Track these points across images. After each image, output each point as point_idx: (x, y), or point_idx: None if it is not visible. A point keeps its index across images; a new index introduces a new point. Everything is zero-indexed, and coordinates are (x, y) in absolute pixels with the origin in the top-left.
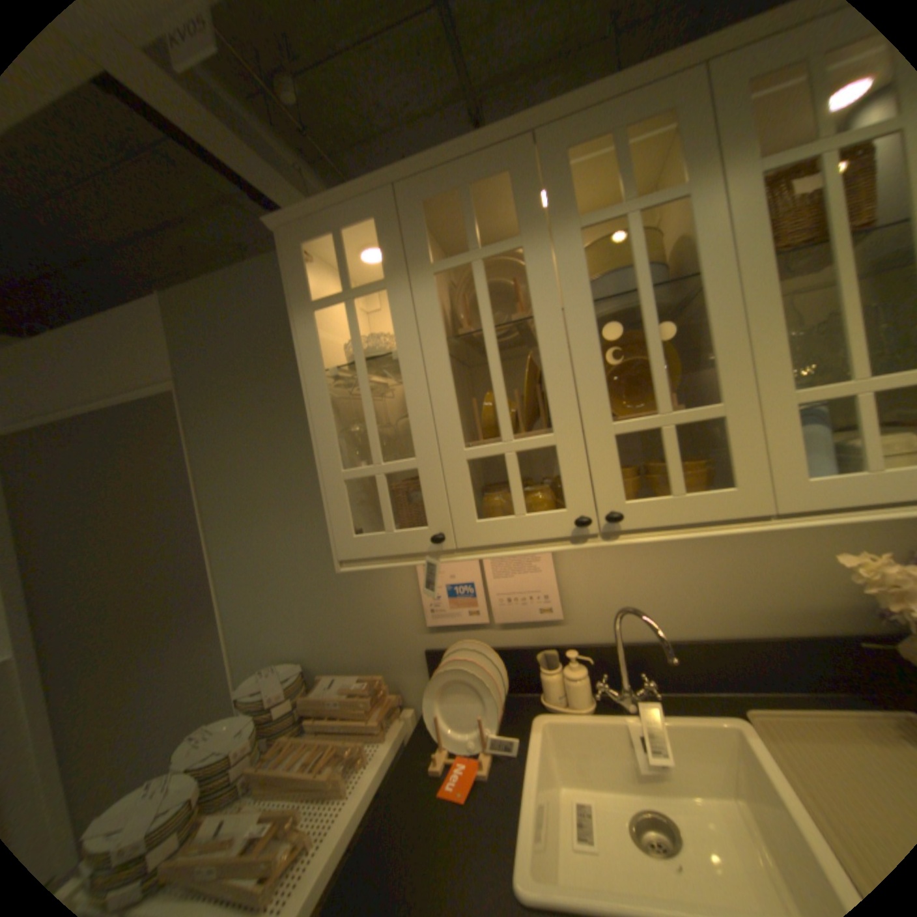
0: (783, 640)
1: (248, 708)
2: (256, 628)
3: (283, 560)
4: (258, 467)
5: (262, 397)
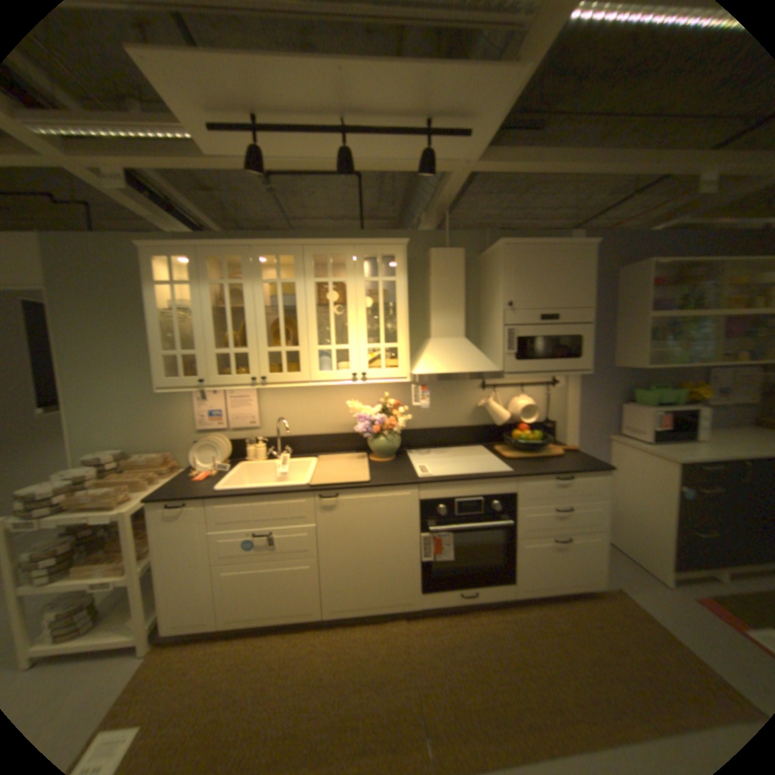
0: (336, 433)
1: (90, 463)
2: (90, 432)
3: (113, 395)
4: (101, 344)
5: (107, 307)
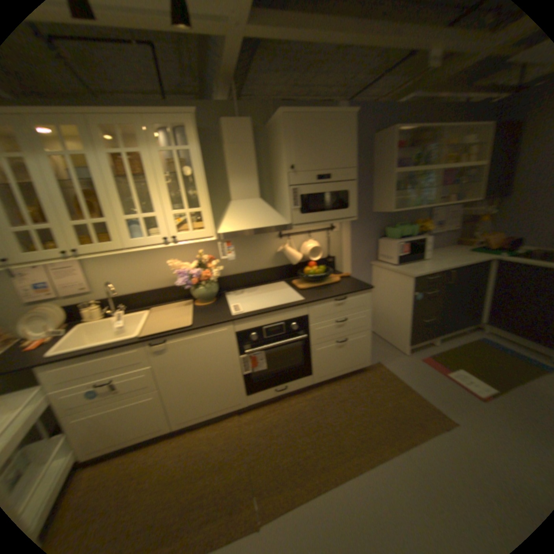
0: (168, 287)
1: None
2: None
3: None
4: None
5: None
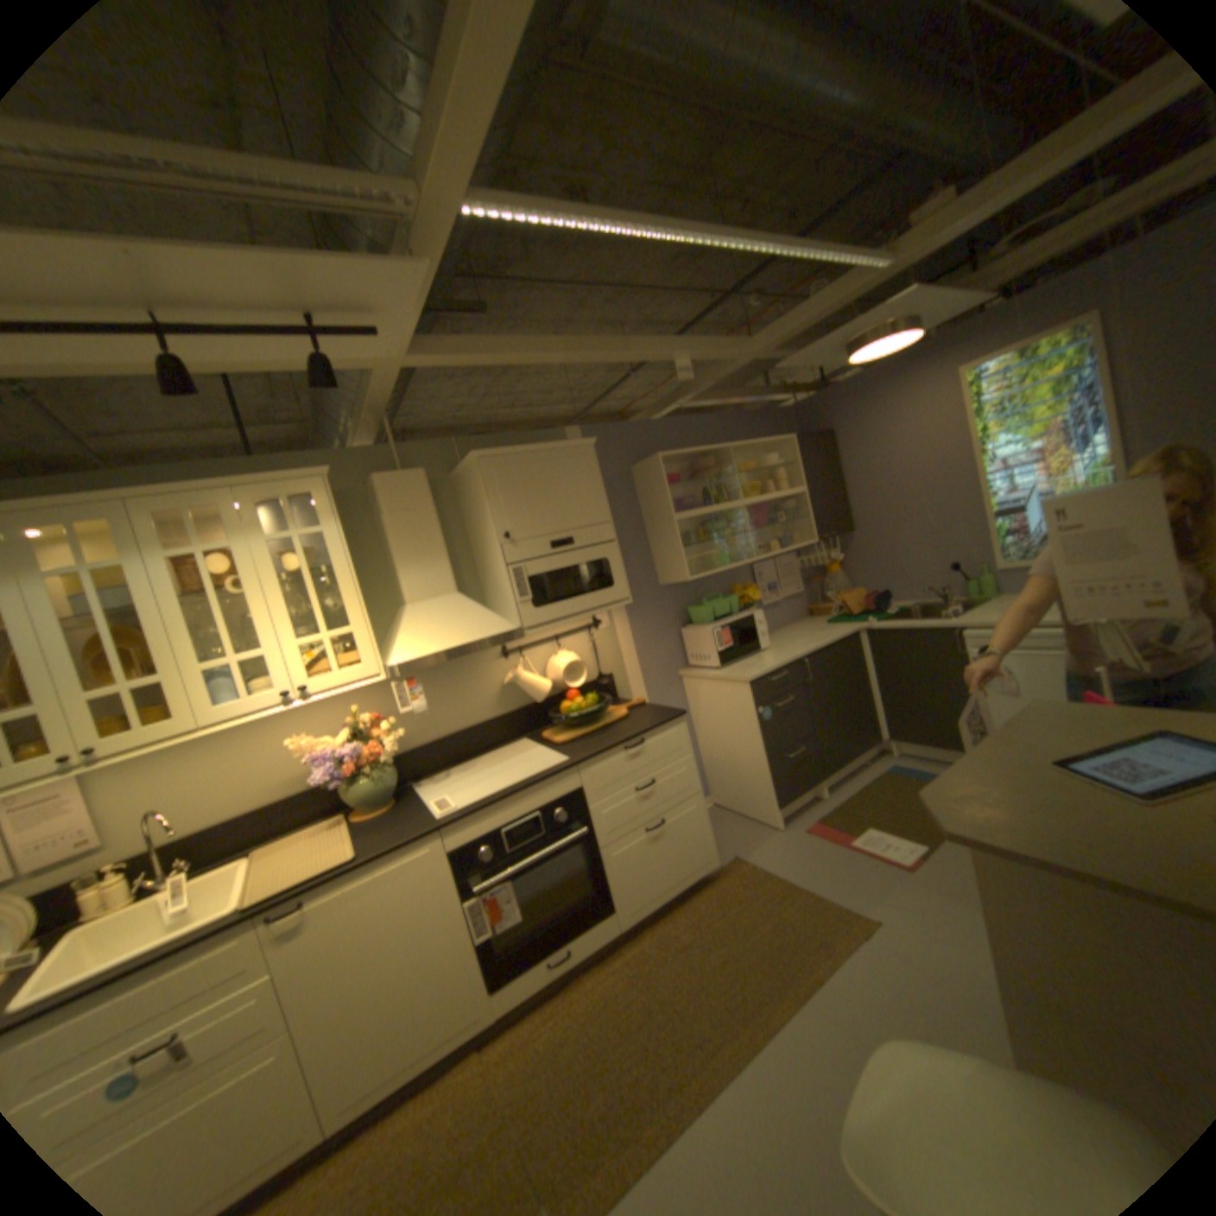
0: (280, 801)
1: None
2: None
3: None
4: None
5: None
